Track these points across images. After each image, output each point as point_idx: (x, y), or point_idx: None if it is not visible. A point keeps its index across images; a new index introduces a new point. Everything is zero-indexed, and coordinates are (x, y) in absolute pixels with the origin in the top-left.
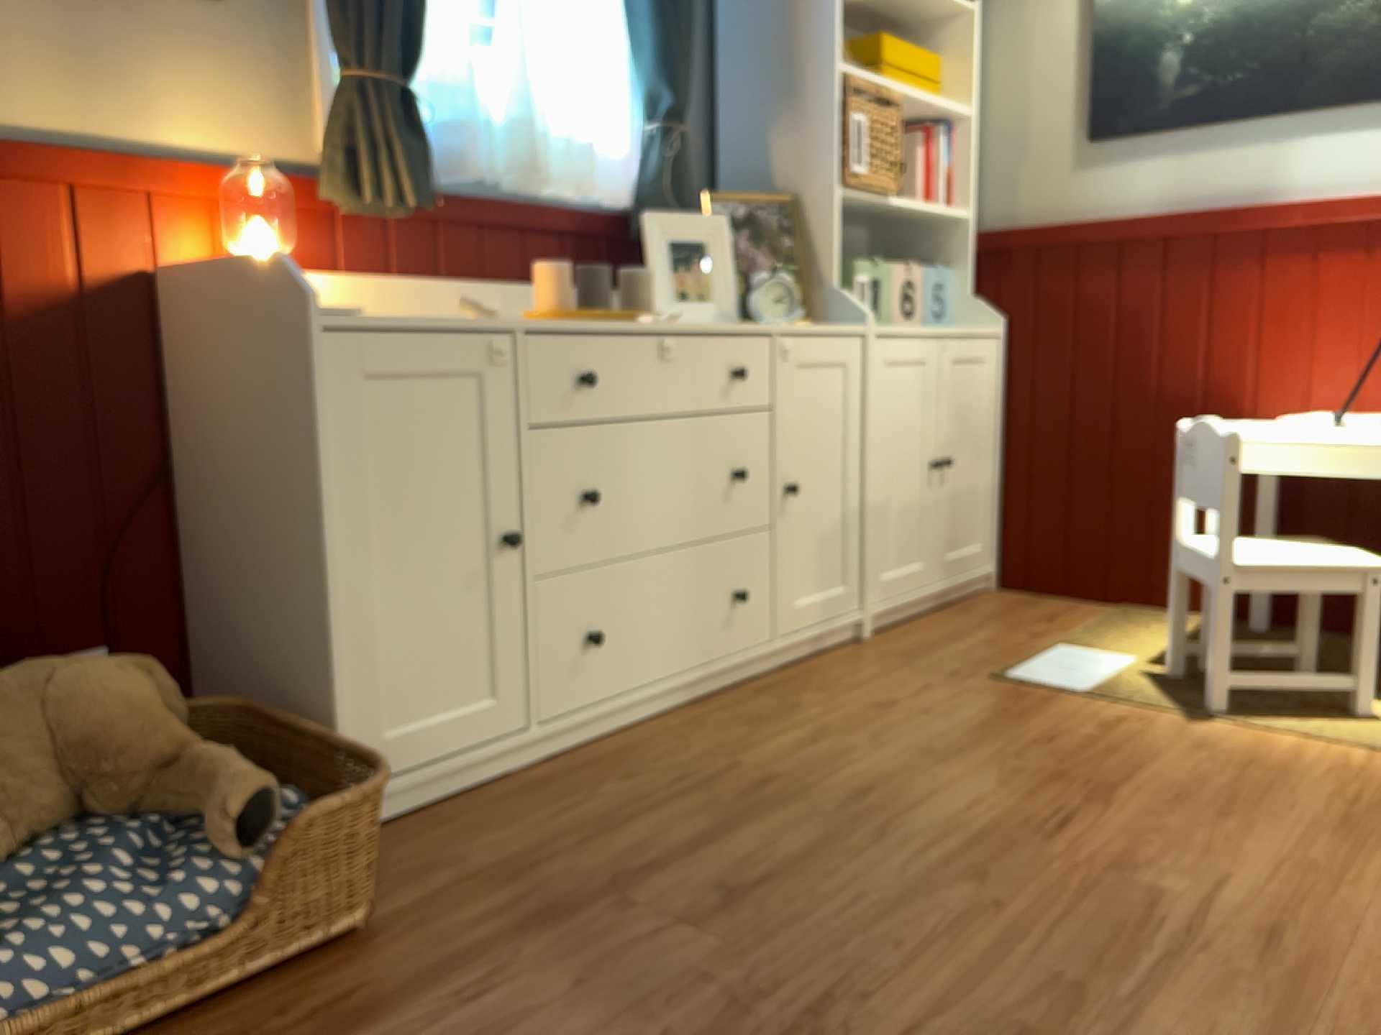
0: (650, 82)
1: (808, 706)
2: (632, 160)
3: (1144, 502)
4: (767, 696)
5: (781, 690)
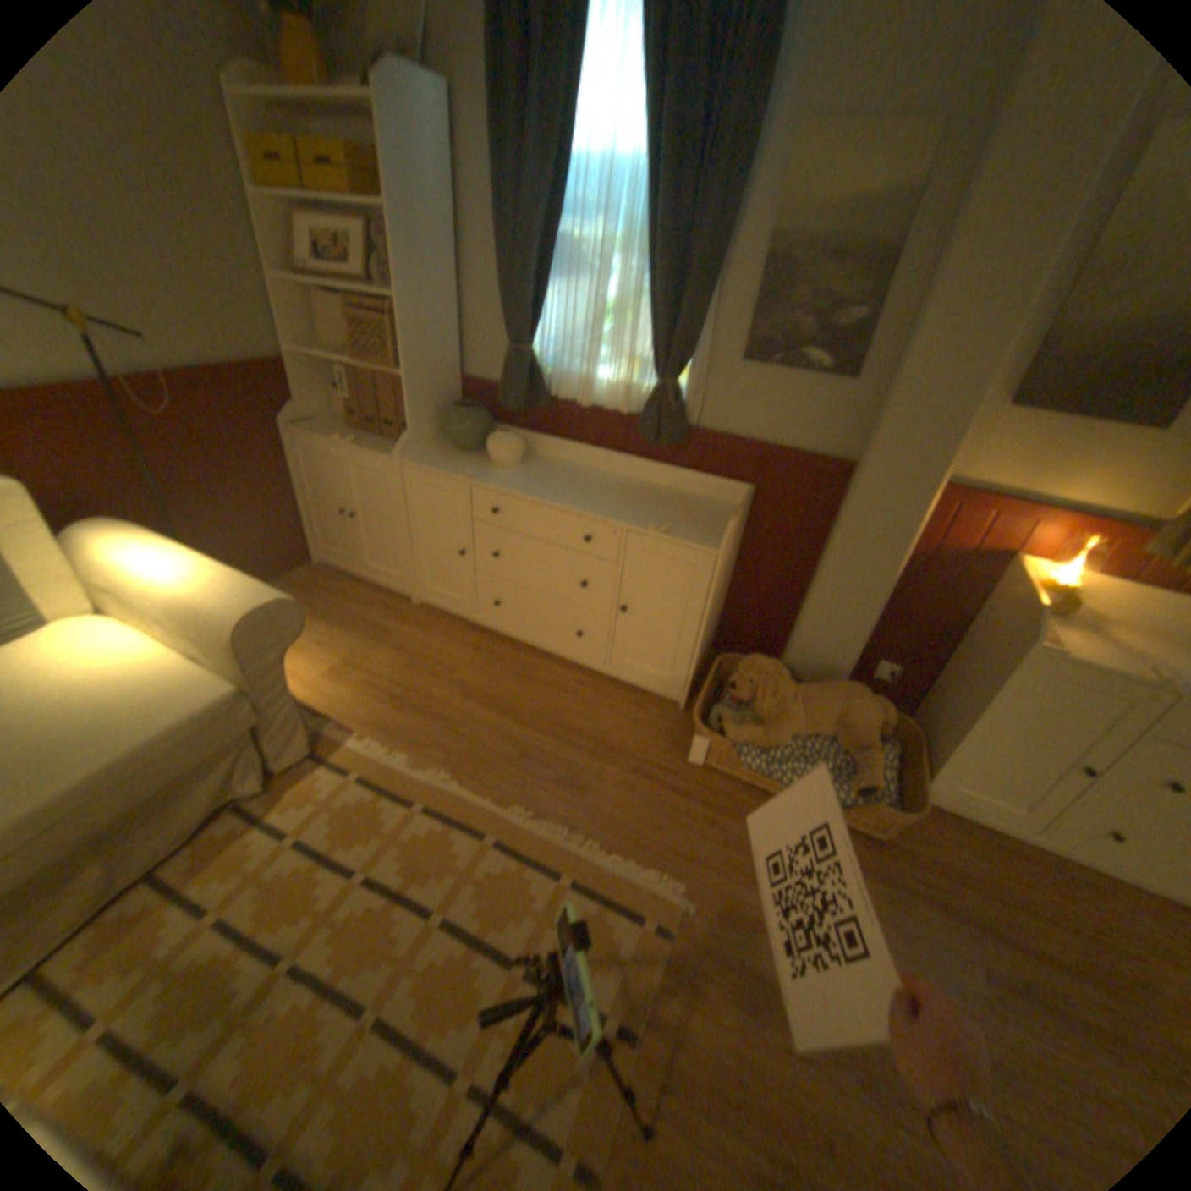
0: None
1: None
2: None
3: None
4: None
5: None
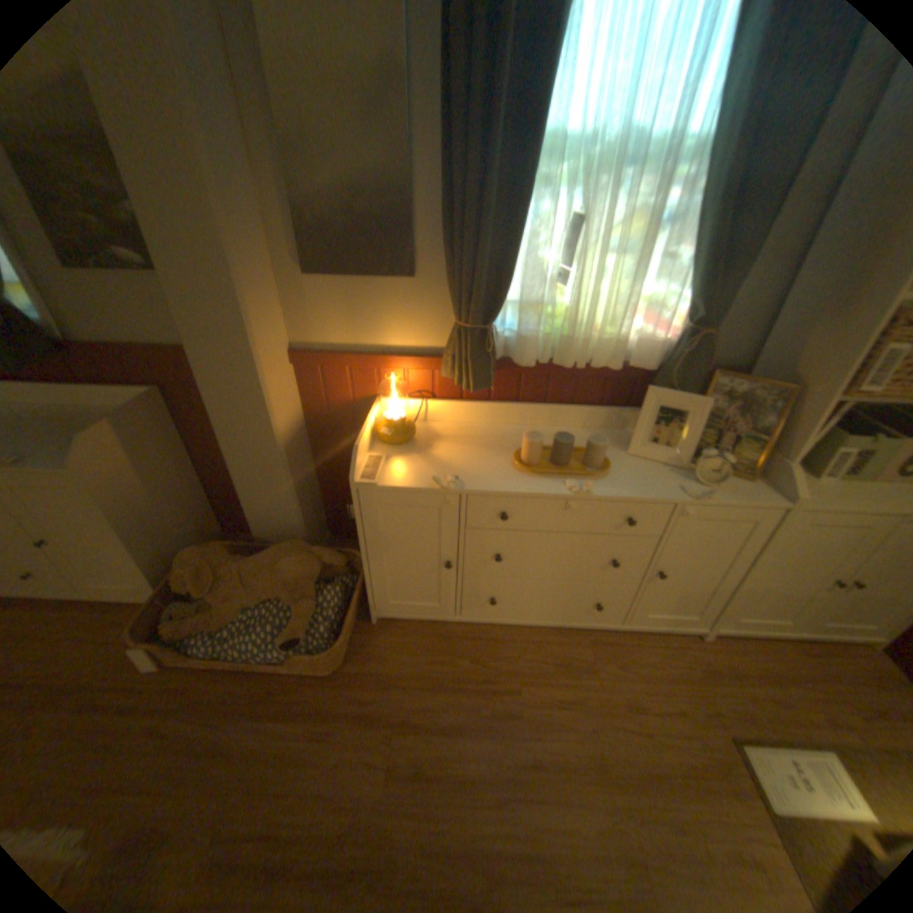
0: (695, 296)
1: (601, 677)
2: (679, 334)
3: None
4: (593, 651)
5: (605, 651)
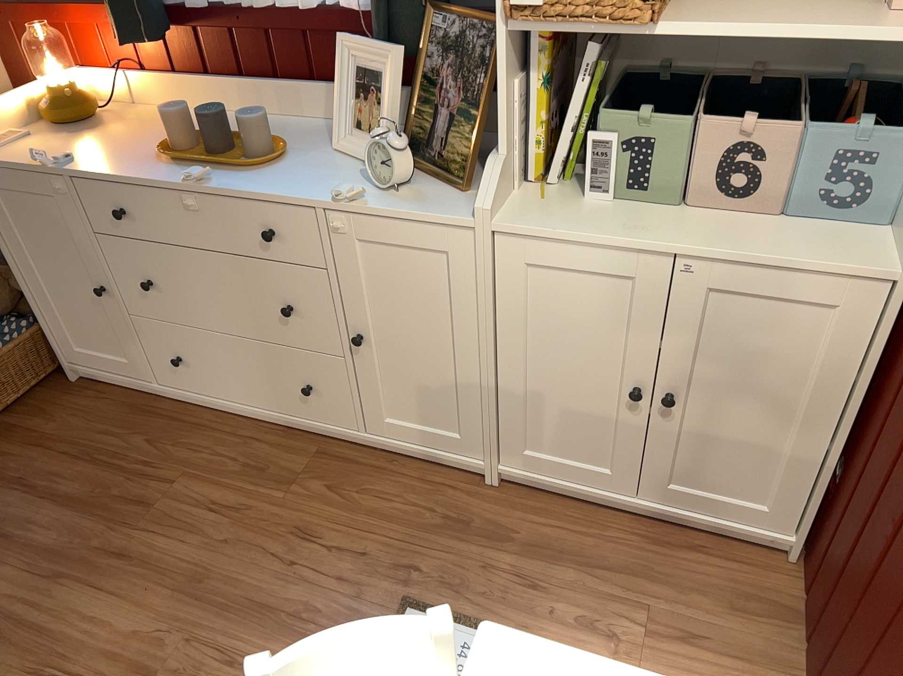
0: None
1: (294, 489)
2: None
3: (863, 672)
4: (312, 461)
5: (329, 464)
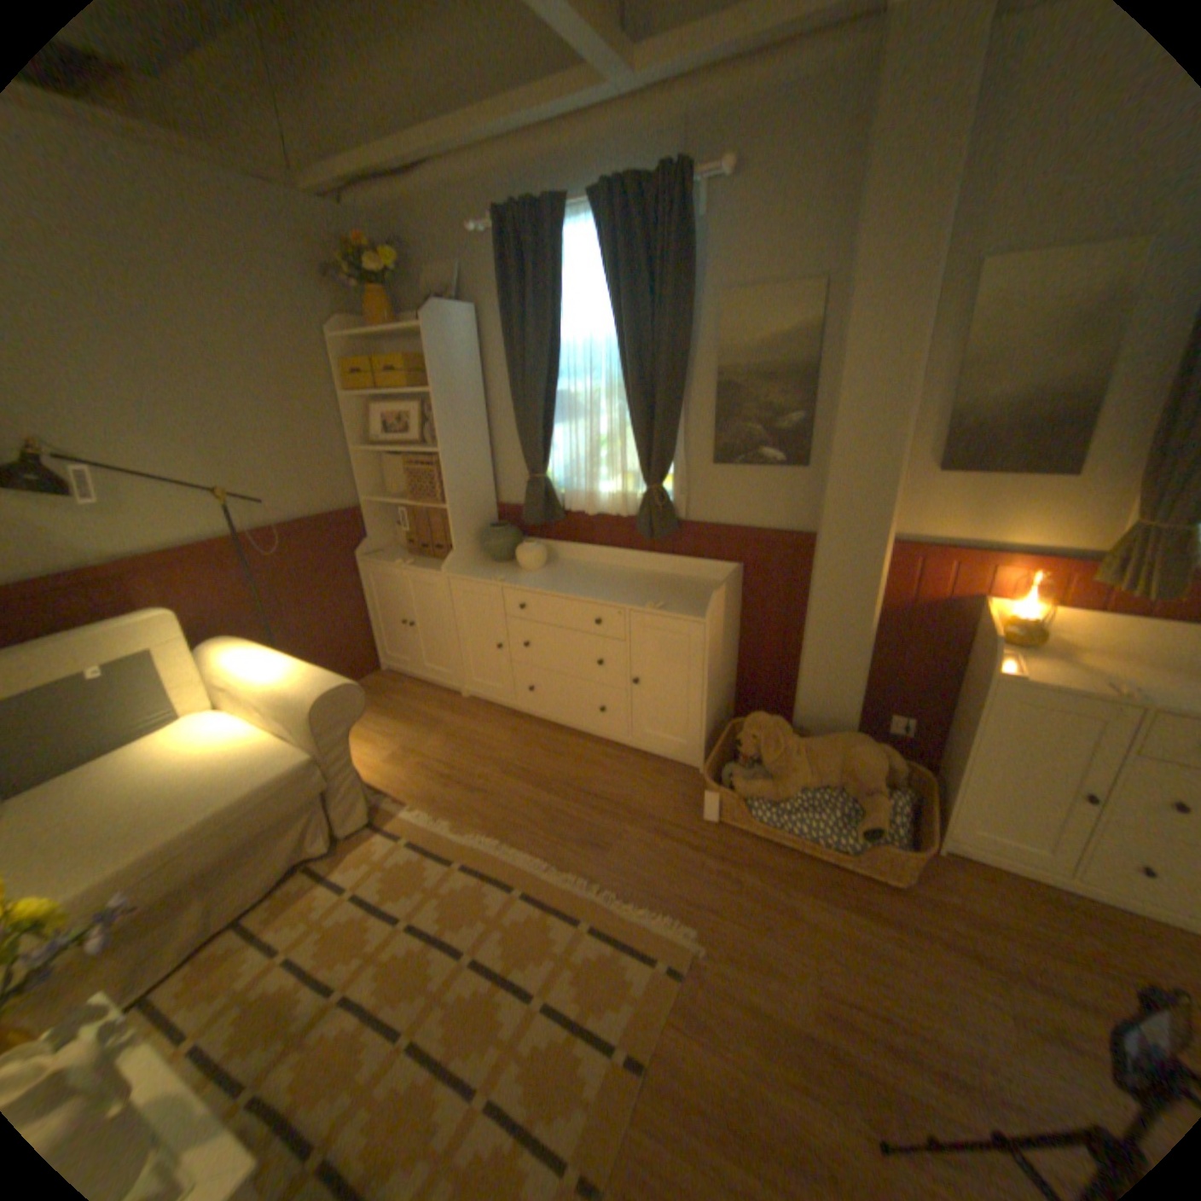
0: None
1: None
2: None
3: None
4: None
5: None
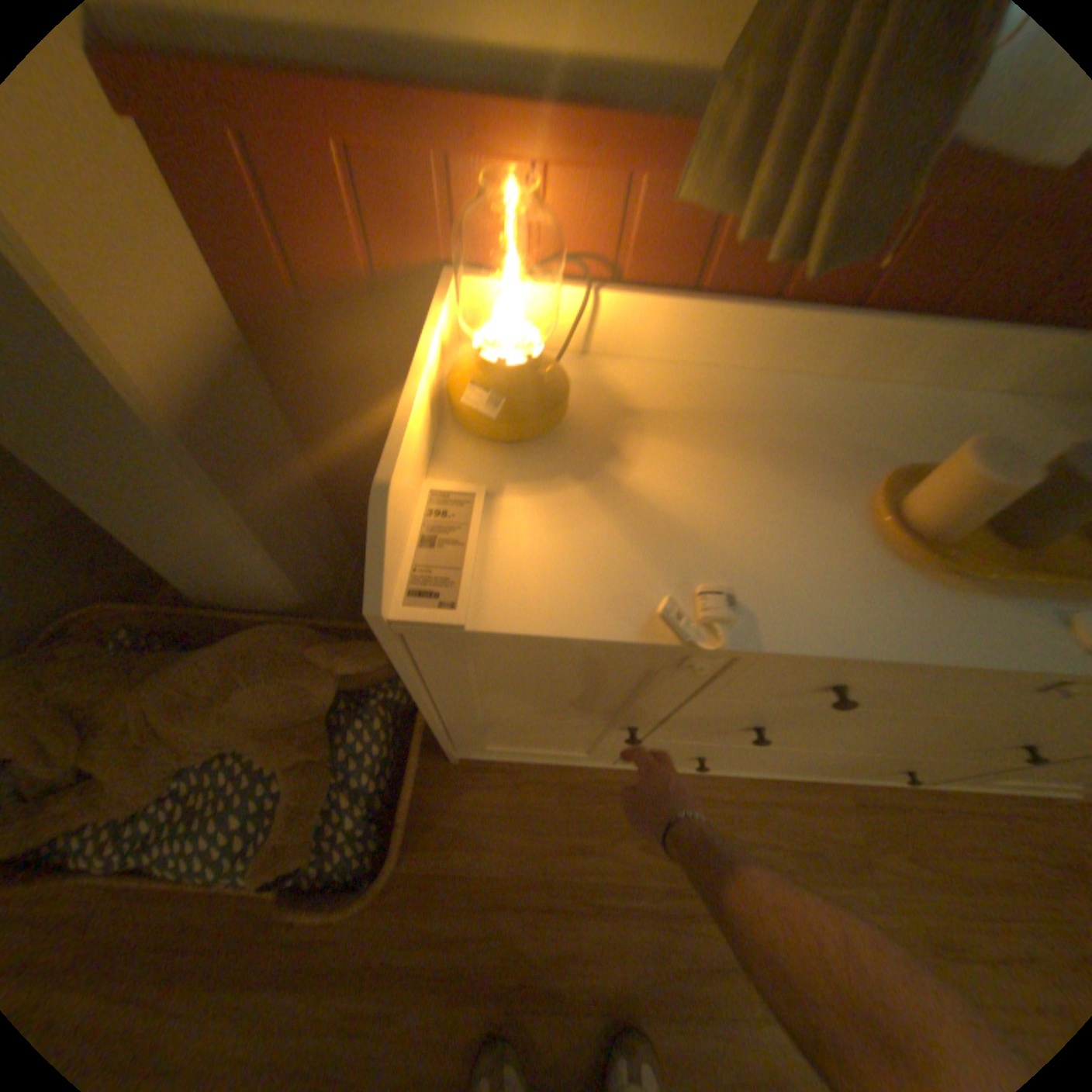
0: None
1: (879, 878)
2: None
3: None
4: (862, 822)
5: (883, 823)
